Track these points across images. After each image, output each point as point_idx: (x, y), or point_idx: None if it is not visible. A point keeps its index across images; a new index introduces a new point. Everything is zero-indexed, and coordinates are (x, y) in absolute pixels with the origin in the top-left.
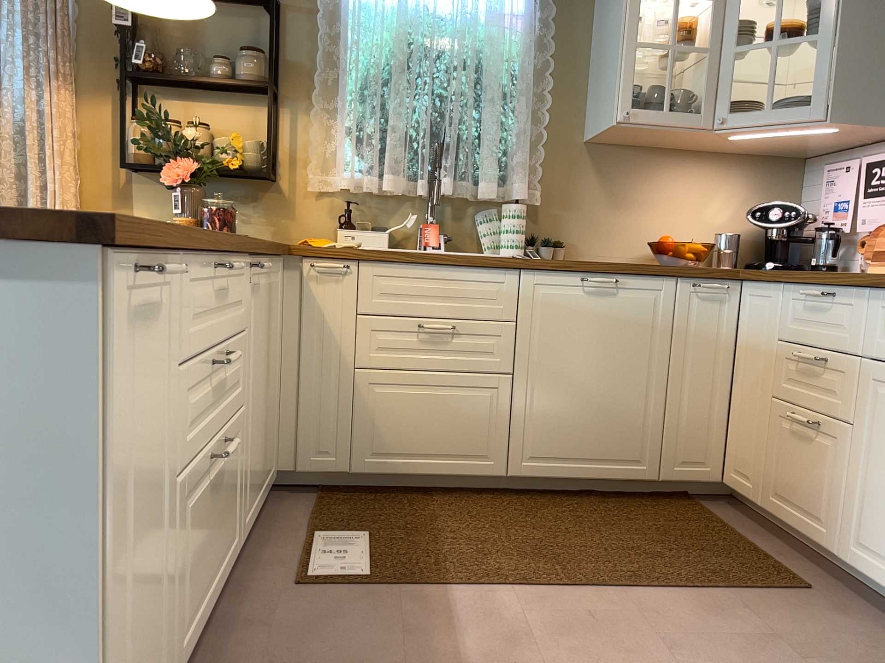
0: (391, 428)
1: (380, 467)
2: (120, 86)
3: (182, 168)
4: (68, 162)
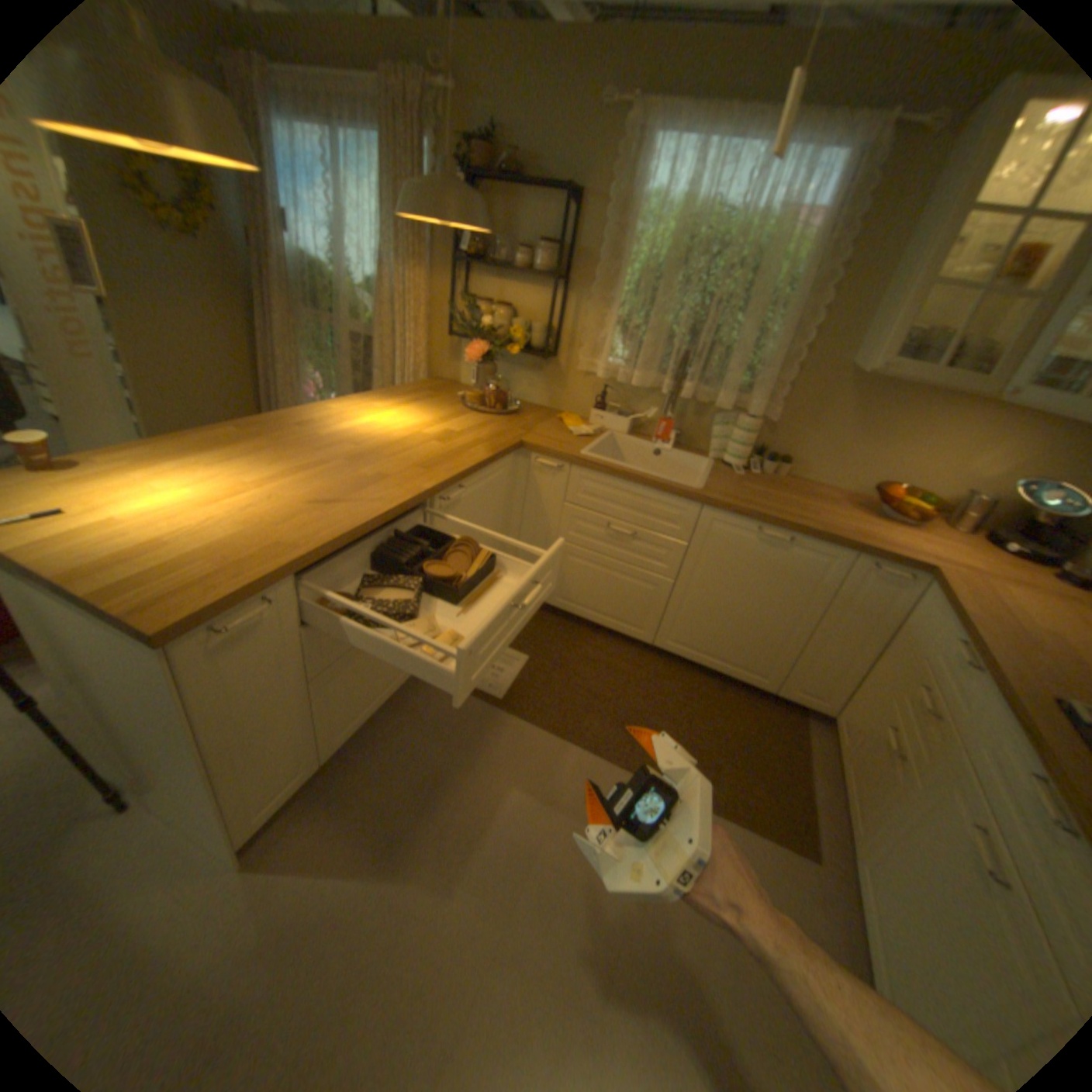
0: (576, 586)
1: (564, 606)
2: (456, 261)
3: (476, 349)
4: (418, 324)
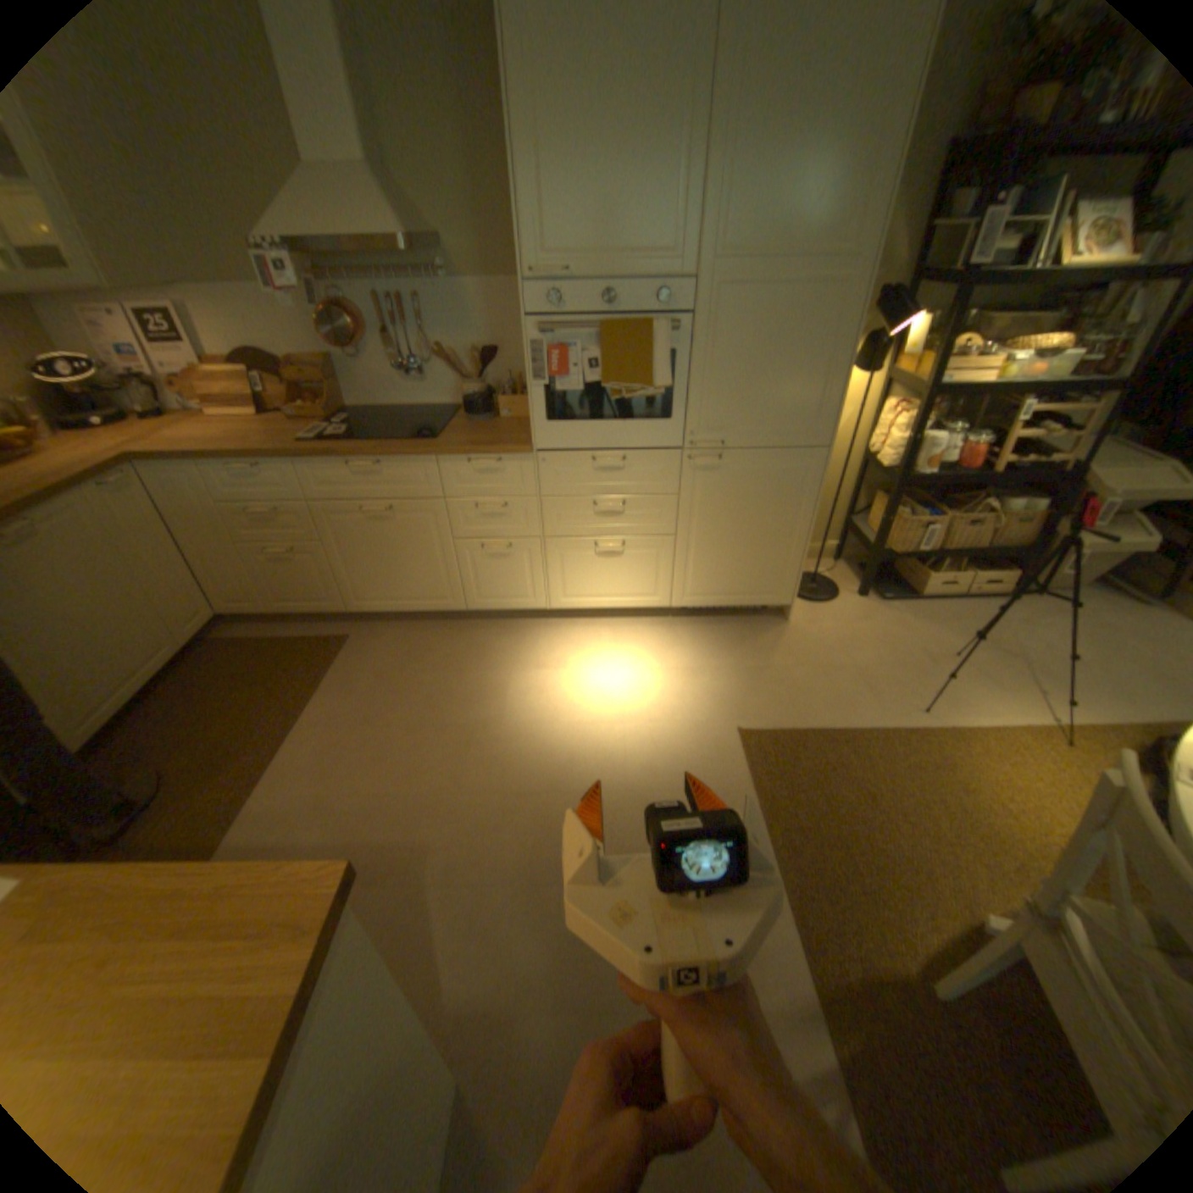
0: None
1: None
2: None
3: None
4: None
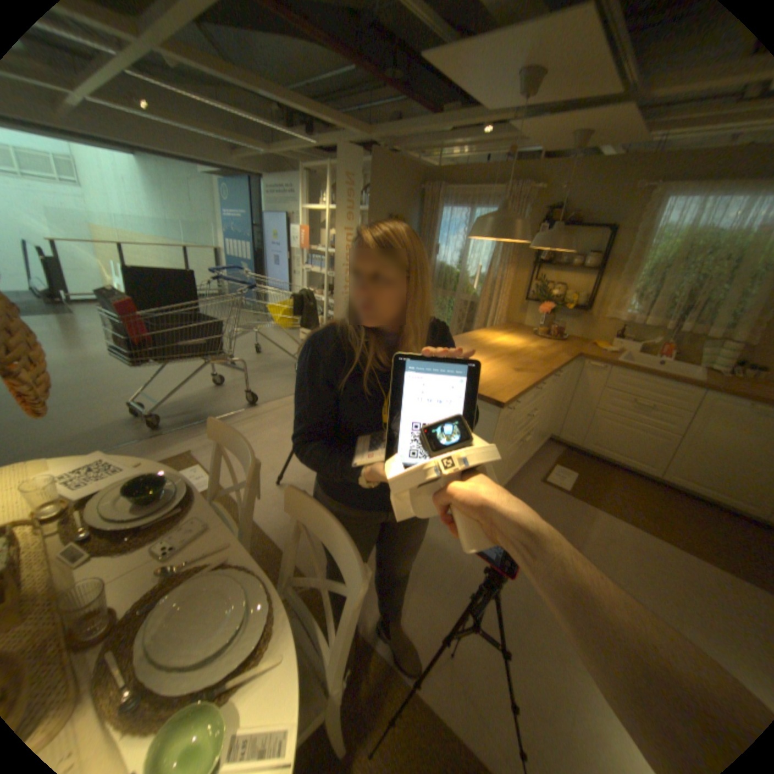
0: (606, 437)
1: (596, 450)
2: (532, 264)
3: (546, 307)
4: (505, 295)
